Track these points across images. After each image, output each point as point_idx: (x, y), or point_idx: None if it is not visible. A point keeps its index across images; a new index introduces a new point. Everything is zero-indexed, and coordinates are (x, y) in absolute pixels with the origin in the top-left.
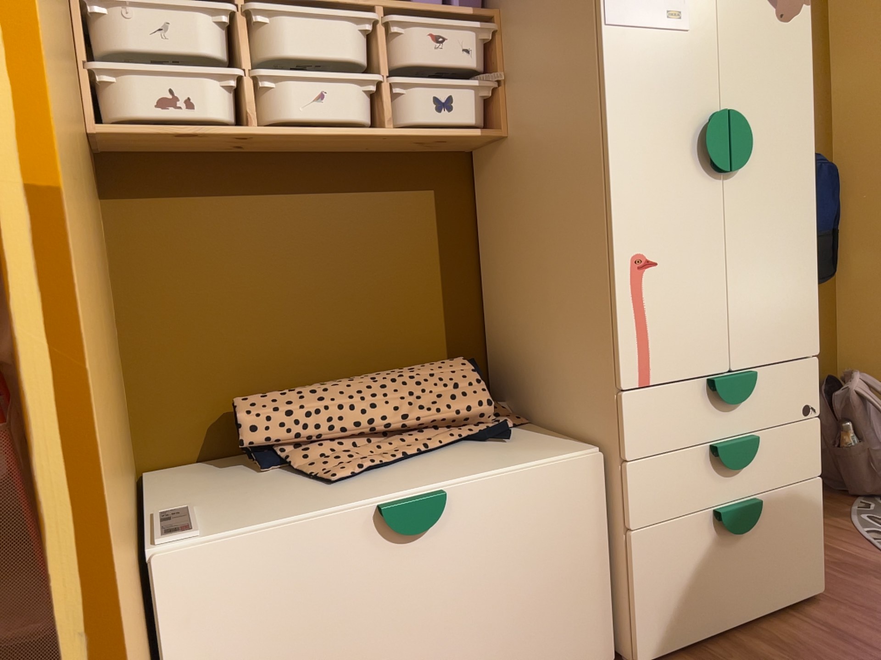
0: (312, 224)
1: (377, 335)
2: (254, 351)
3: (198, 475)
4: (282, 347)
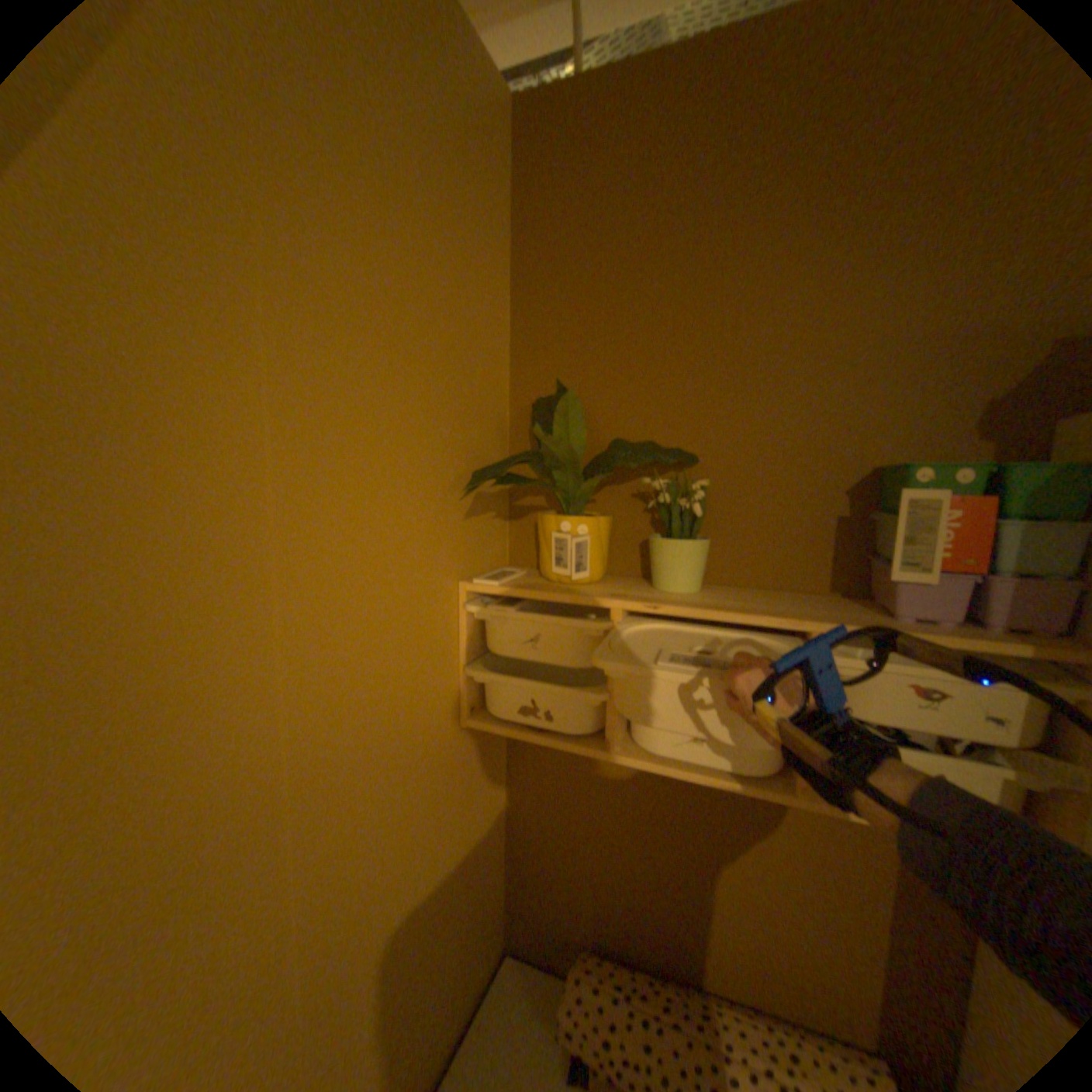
0: (702, 805)
1: (766, 957)
2: (616, 903)
3: (526, 1017)
4: (645, 914)
